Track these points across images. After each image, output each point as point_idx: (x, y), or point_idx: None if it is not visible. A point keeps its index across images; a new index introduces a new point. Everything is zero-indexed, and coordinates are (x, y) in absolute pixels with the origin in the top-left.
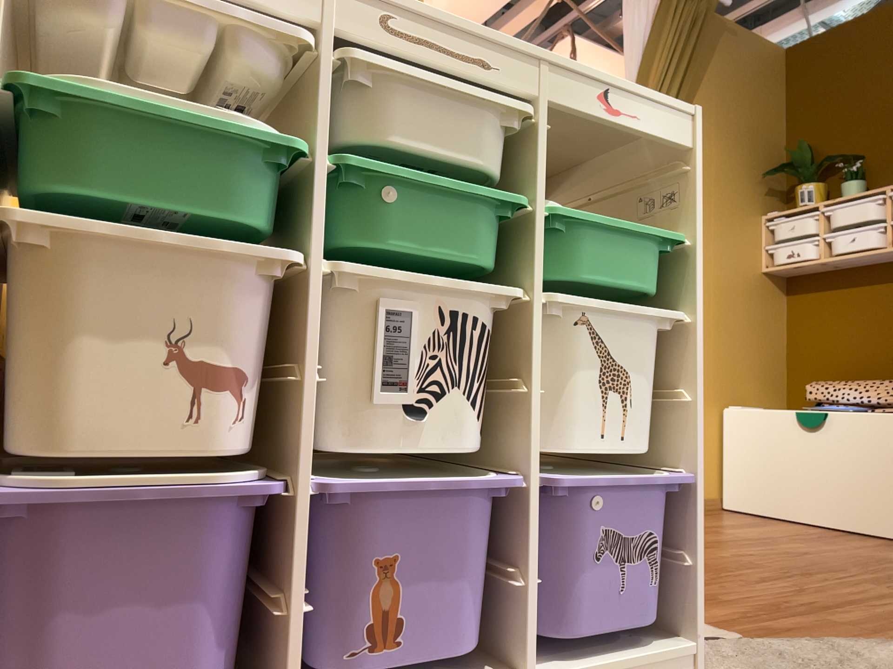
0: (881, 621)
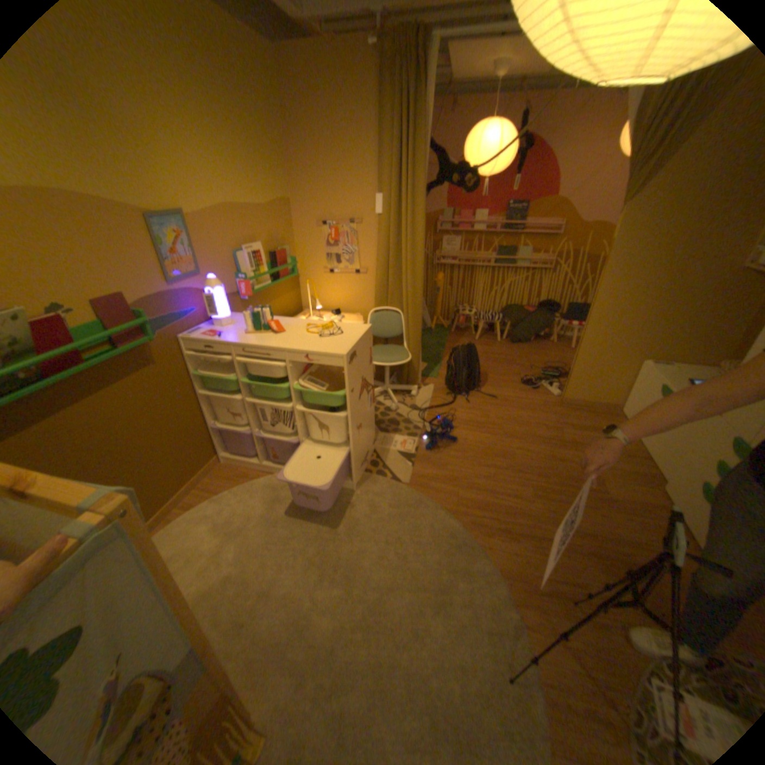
0: (472, 507)
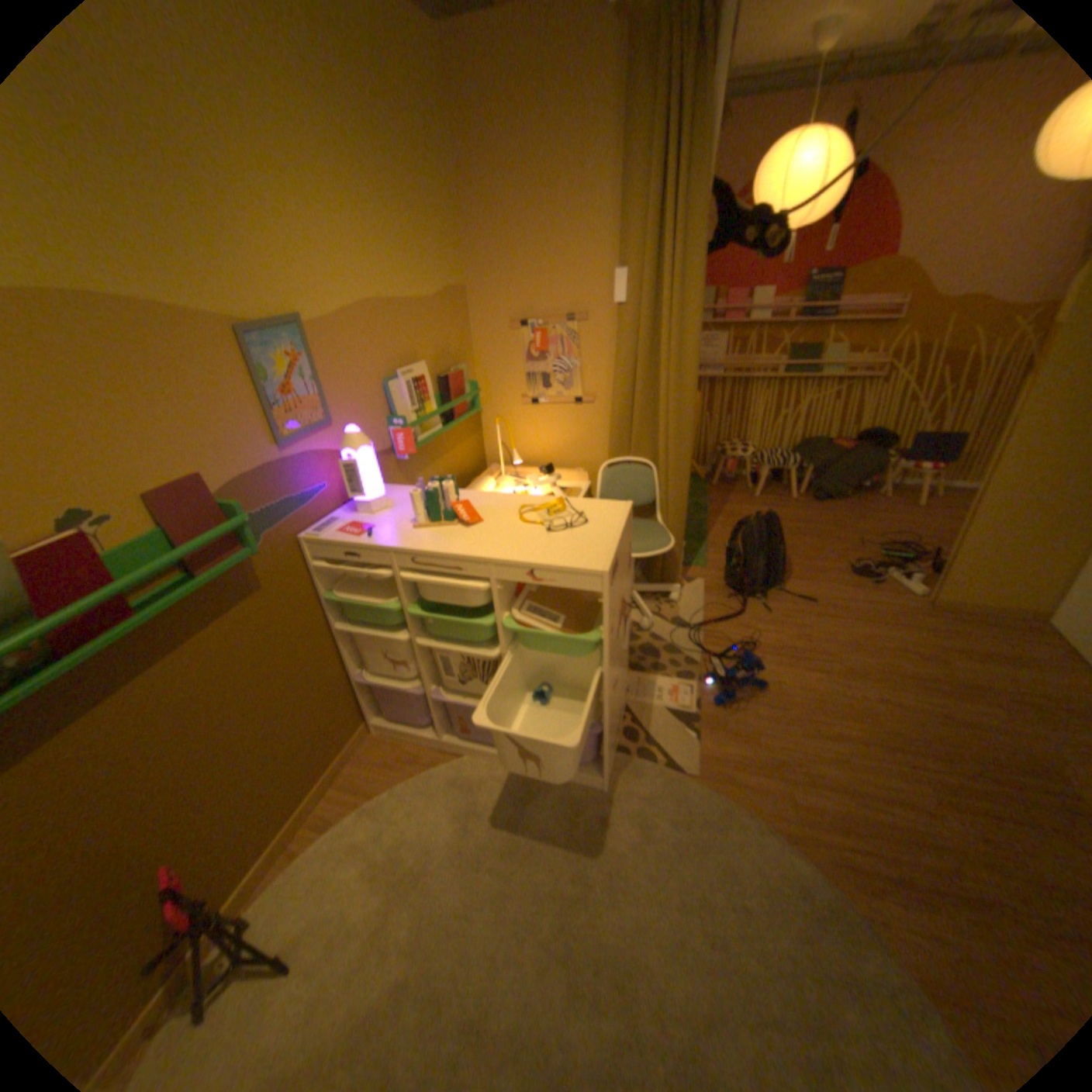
0: (826, 829)
